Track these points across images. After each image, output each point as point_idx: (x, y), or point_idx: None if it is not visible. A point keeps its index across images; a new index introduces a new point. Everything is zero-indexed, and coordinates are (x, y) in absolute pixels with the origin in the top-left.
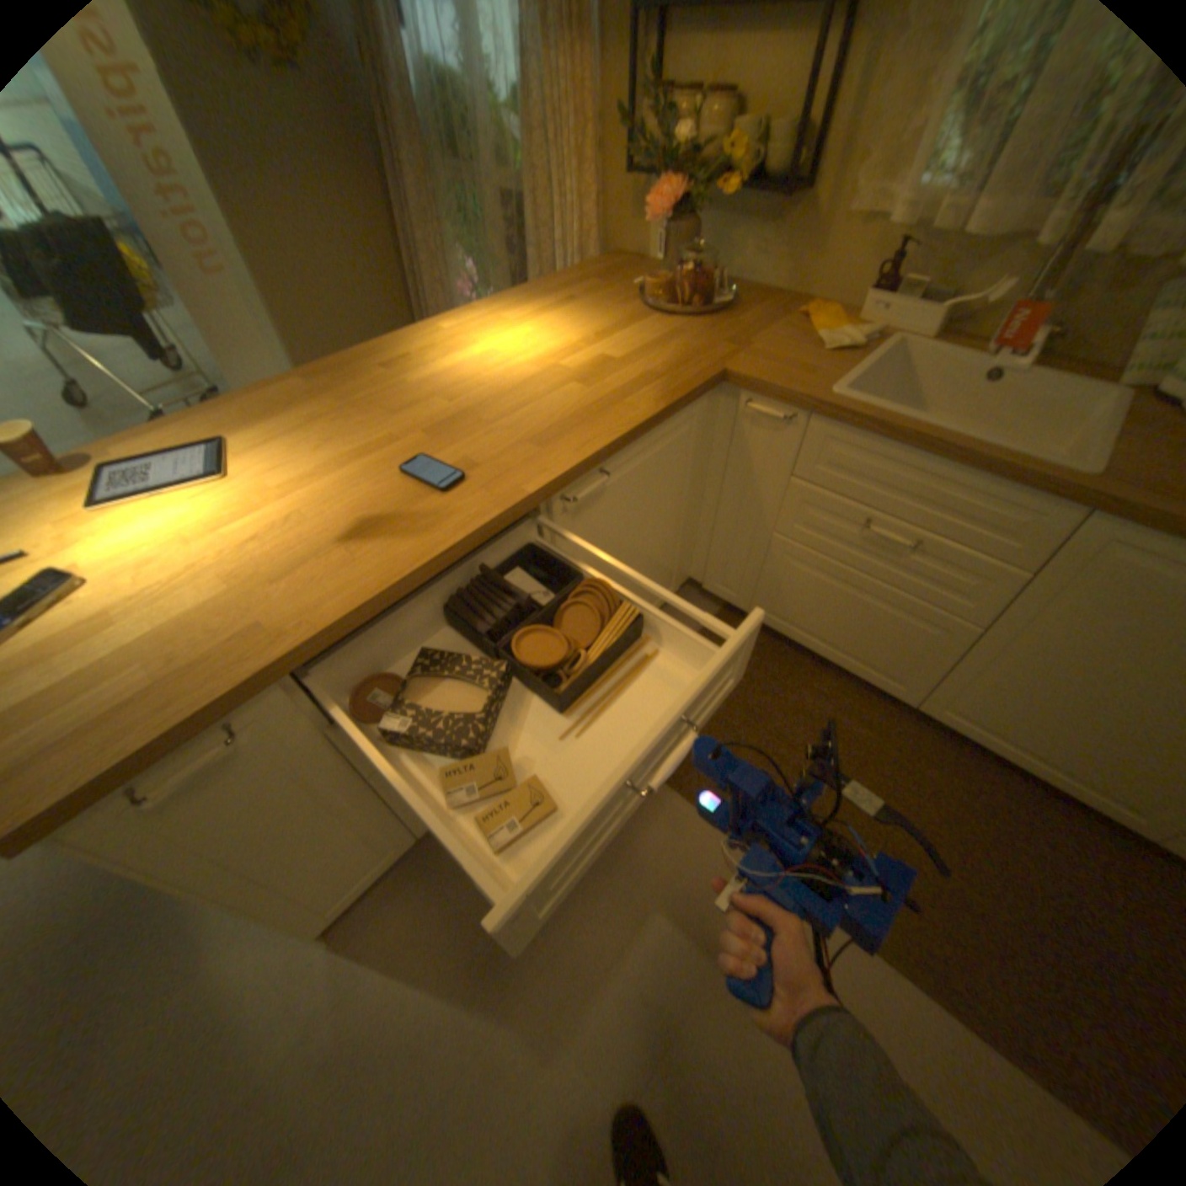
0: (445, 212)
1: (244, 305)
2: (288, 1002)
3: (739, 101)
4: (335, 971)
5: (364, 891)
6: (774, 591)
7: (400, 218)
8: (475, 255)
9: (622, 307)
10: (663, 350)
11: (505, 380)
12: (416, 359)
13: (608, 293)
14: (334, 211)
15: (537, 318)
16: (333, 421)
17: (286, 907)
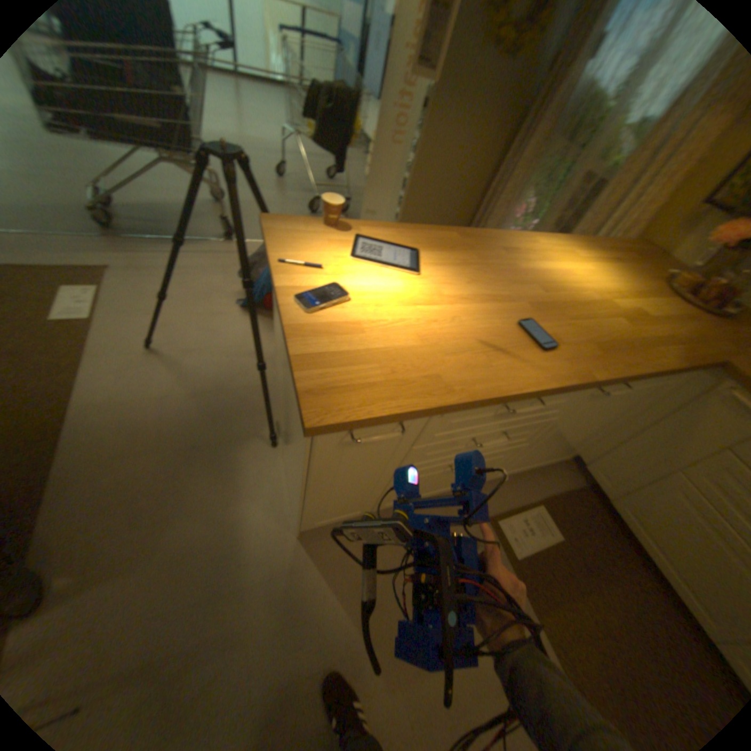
0: (544, 166)
1: (401, 165)
2: (271, 553)
3: None
4: (299, 553)
5: (335, 522)
6: (651, 504)
7: (512, 157)
8: (543, 197)
9: (656, 280)
10: (686, 325)
11: (580, 294)
12: (525, 253)
13: (646, 266)
14: (480, 138)
15: (600, 262)
16: (478, 269)
17: (316, 511)
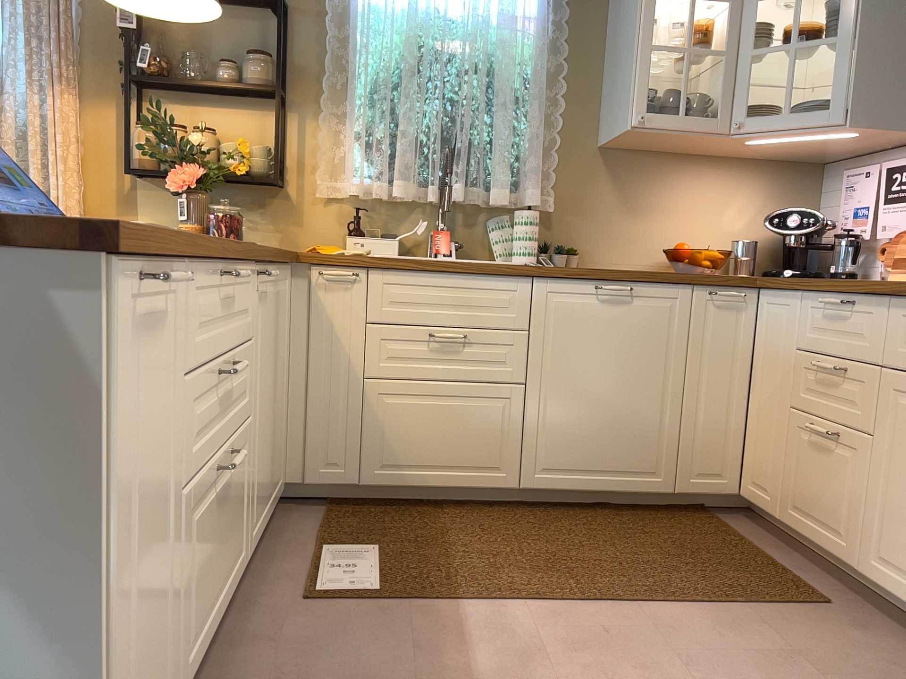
0: None
1: None
2: None
3: (216, 140)
4: None
5: None
6: (377, 438)
7: None
8: None
9: None
10: None
11: None
12: None
13: None
14: None
15: None
16: None
17: None
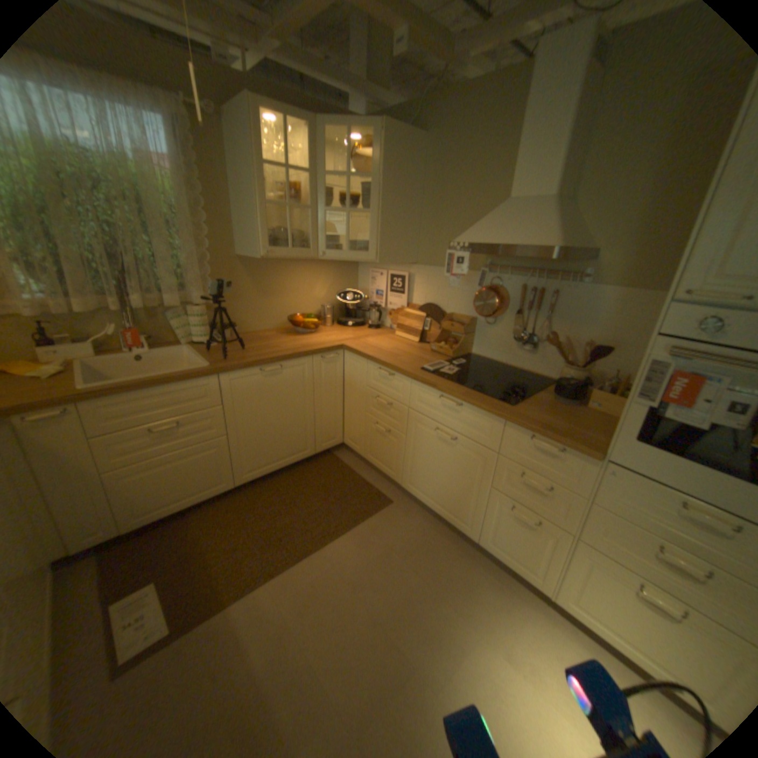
0: None
1: None
2: None
3: None
4: None
5: None
6: (127, 505)
7: None
8: None
9: None
10: None
11: None
12: None
13: None
14: None
15: None
16: None
17: None
